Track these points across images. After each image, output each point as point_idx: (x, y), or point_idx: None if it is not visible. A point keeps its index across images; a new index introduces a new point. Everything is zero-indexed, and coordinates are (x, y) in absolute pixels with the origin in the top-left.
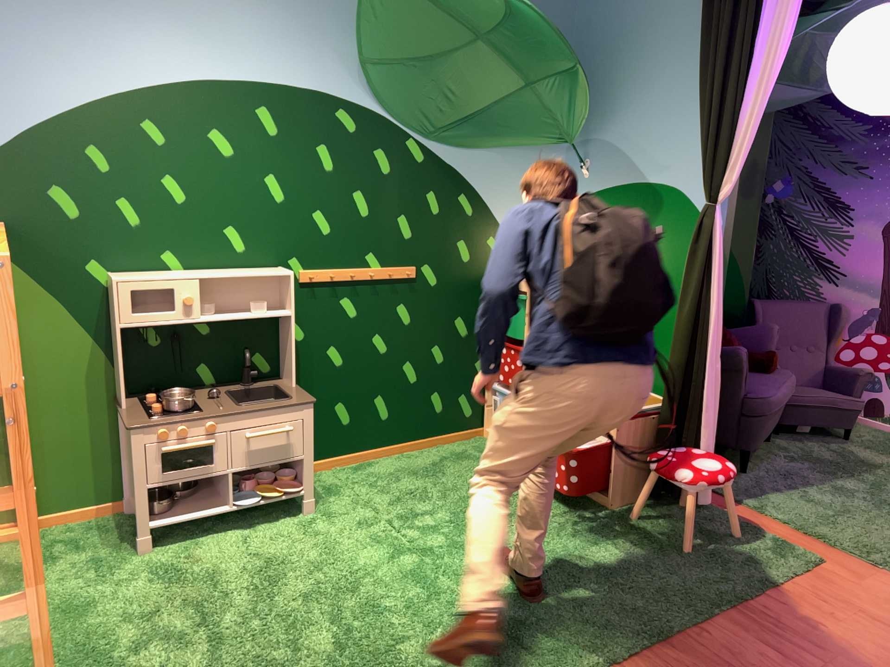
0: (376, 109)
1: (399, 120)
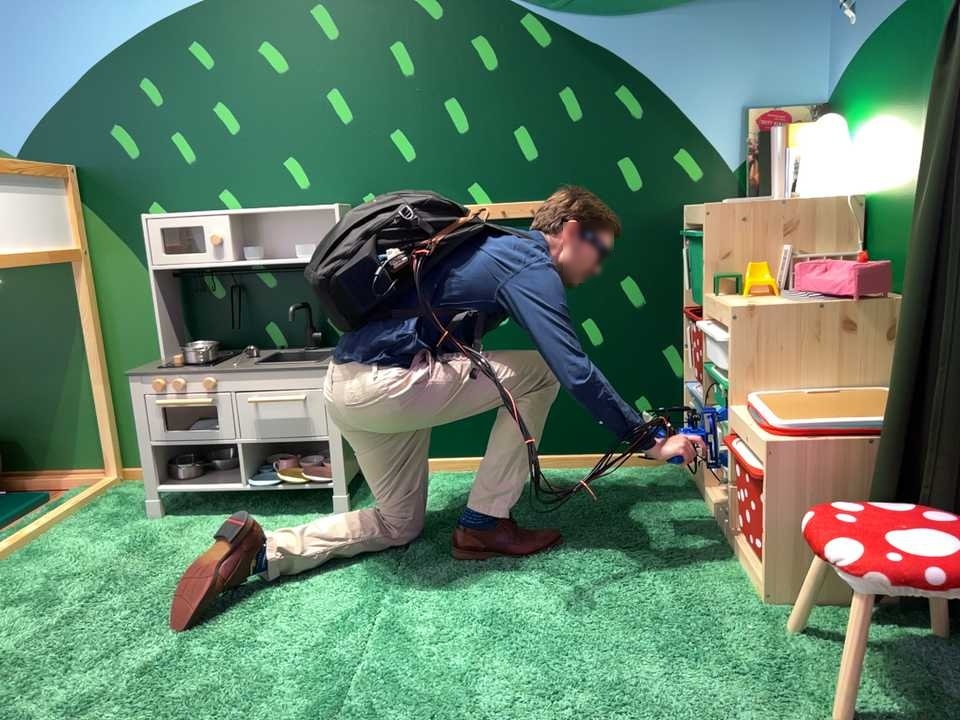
0: None
1: None
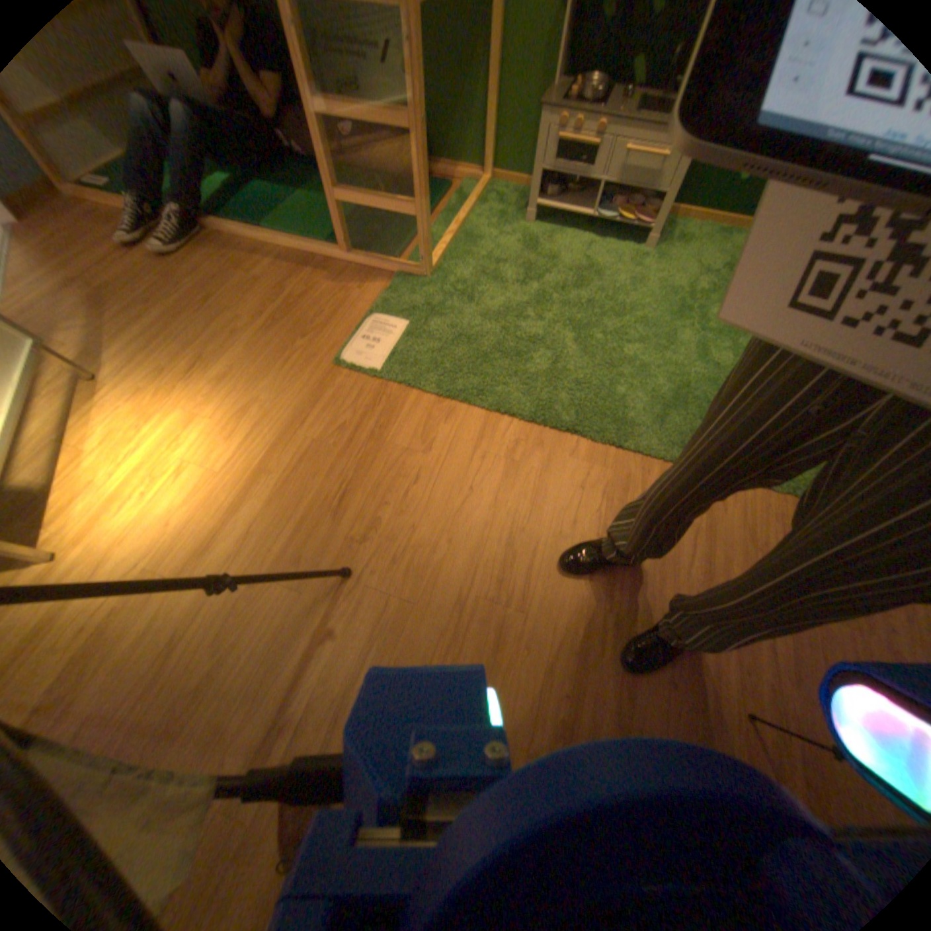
0: None
1: None
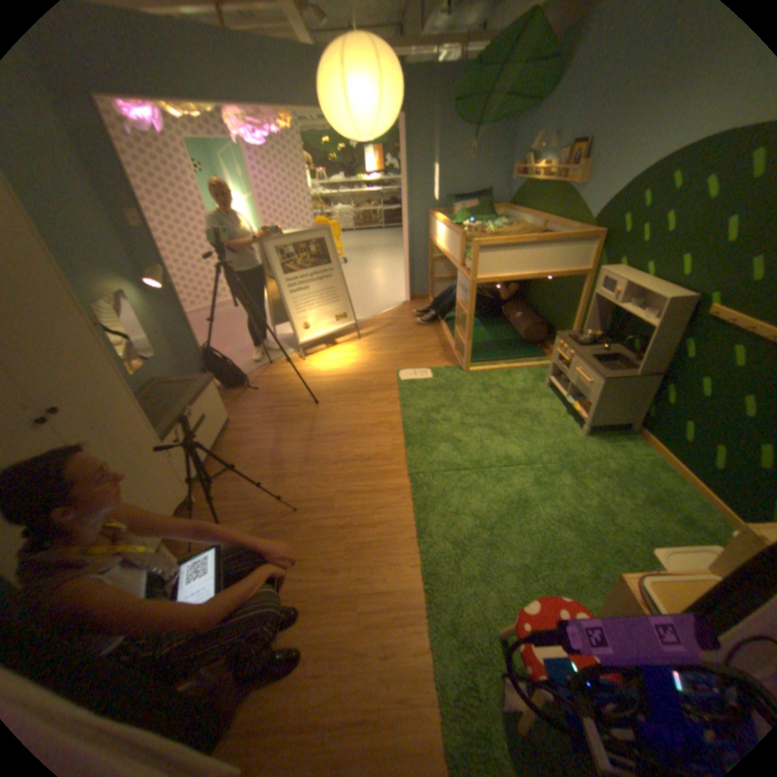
0: None
1: None
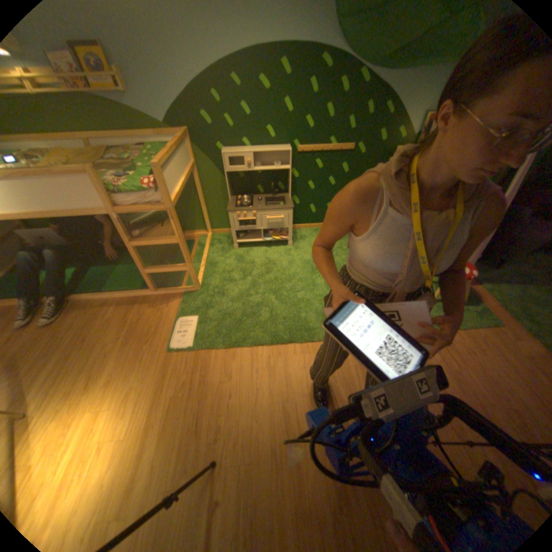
0: (344, 47)
1: (358, 53)
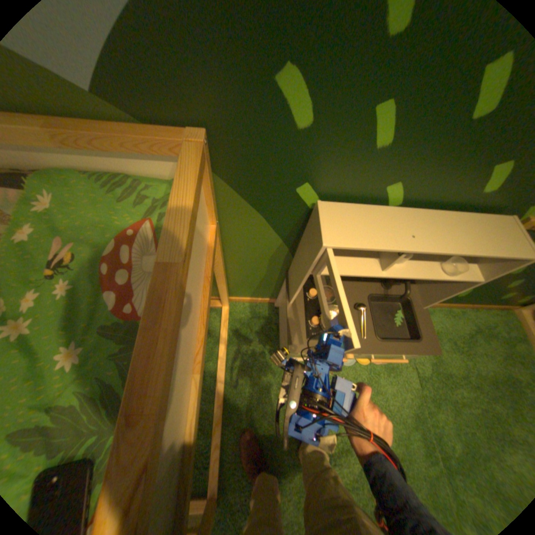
0: None
1: None
